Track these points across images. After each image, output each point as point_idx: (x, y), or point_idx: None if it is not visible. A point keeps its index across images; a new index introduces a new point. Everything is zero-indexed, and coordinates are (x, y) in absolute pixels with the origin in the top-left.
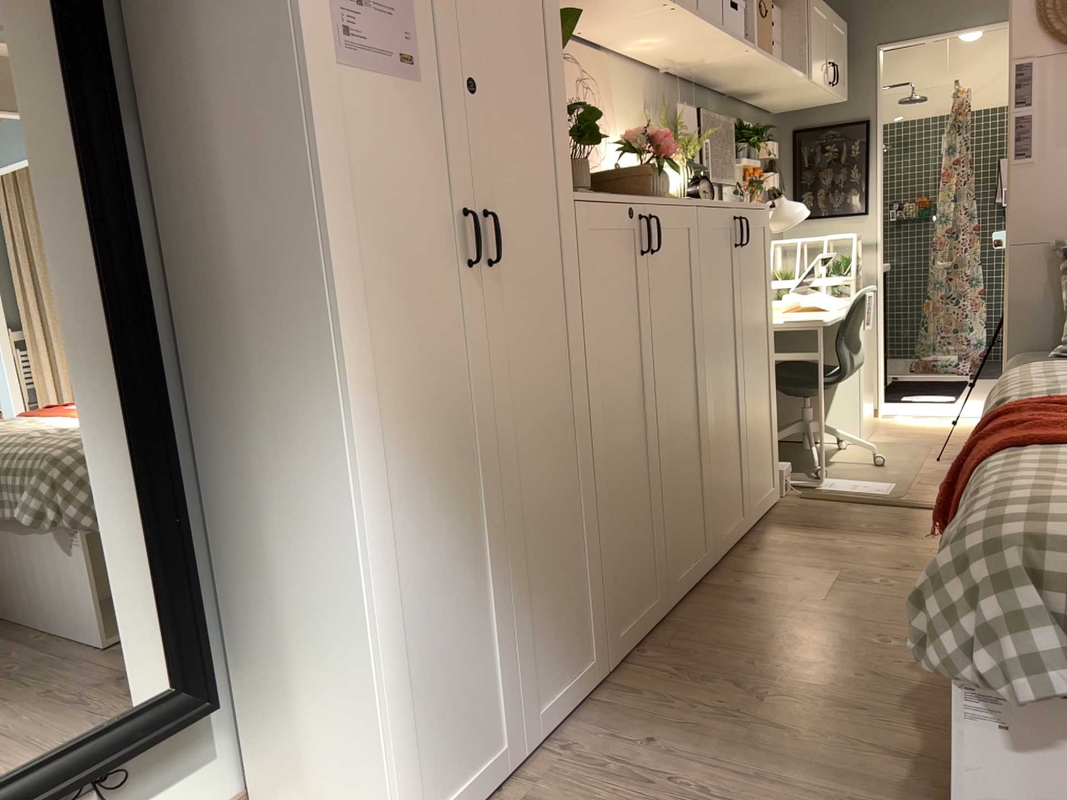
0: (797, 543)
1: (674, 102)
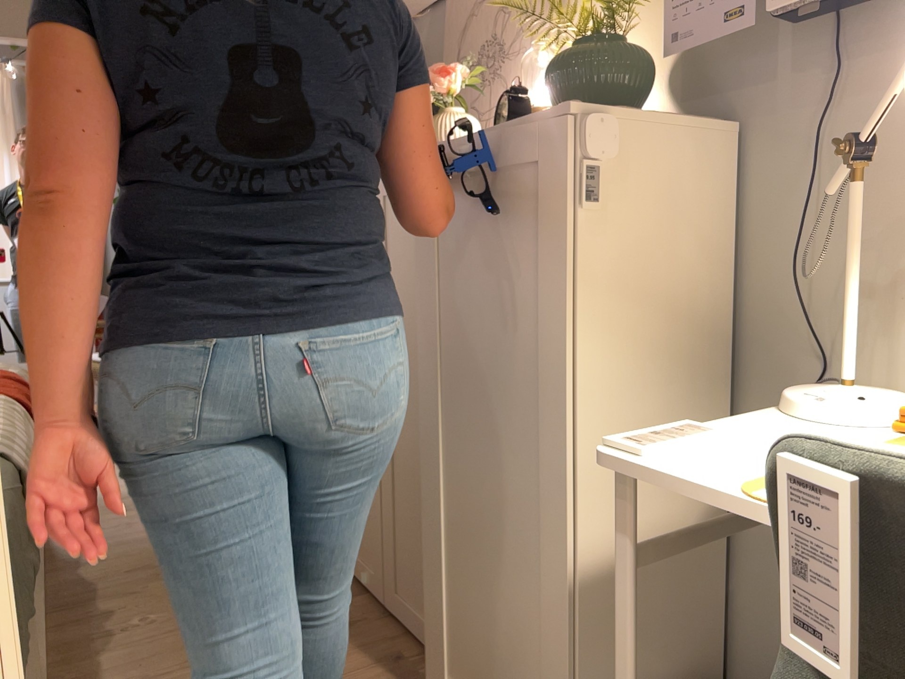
0: None
1: None
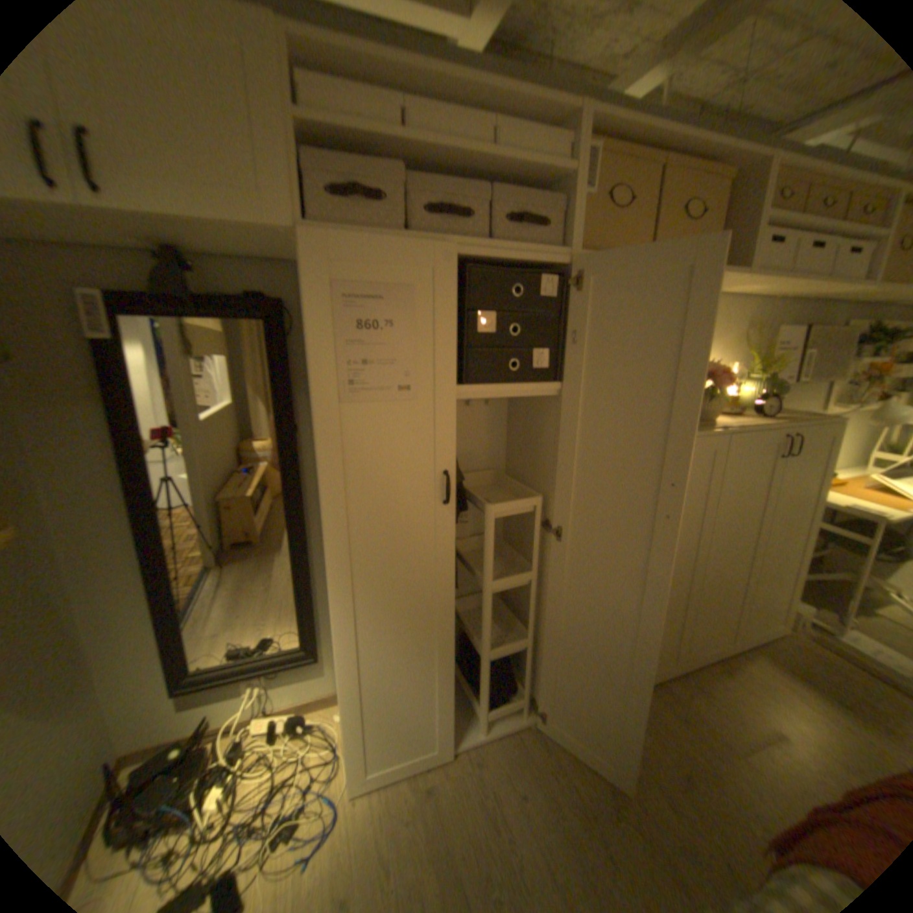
0: (770, 687)
1: (780, 324)
